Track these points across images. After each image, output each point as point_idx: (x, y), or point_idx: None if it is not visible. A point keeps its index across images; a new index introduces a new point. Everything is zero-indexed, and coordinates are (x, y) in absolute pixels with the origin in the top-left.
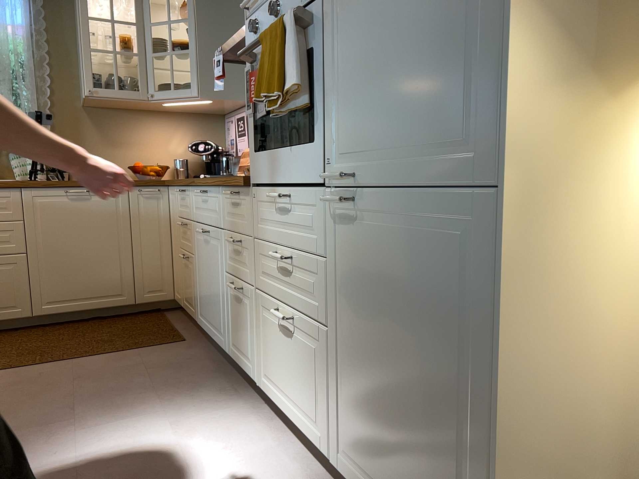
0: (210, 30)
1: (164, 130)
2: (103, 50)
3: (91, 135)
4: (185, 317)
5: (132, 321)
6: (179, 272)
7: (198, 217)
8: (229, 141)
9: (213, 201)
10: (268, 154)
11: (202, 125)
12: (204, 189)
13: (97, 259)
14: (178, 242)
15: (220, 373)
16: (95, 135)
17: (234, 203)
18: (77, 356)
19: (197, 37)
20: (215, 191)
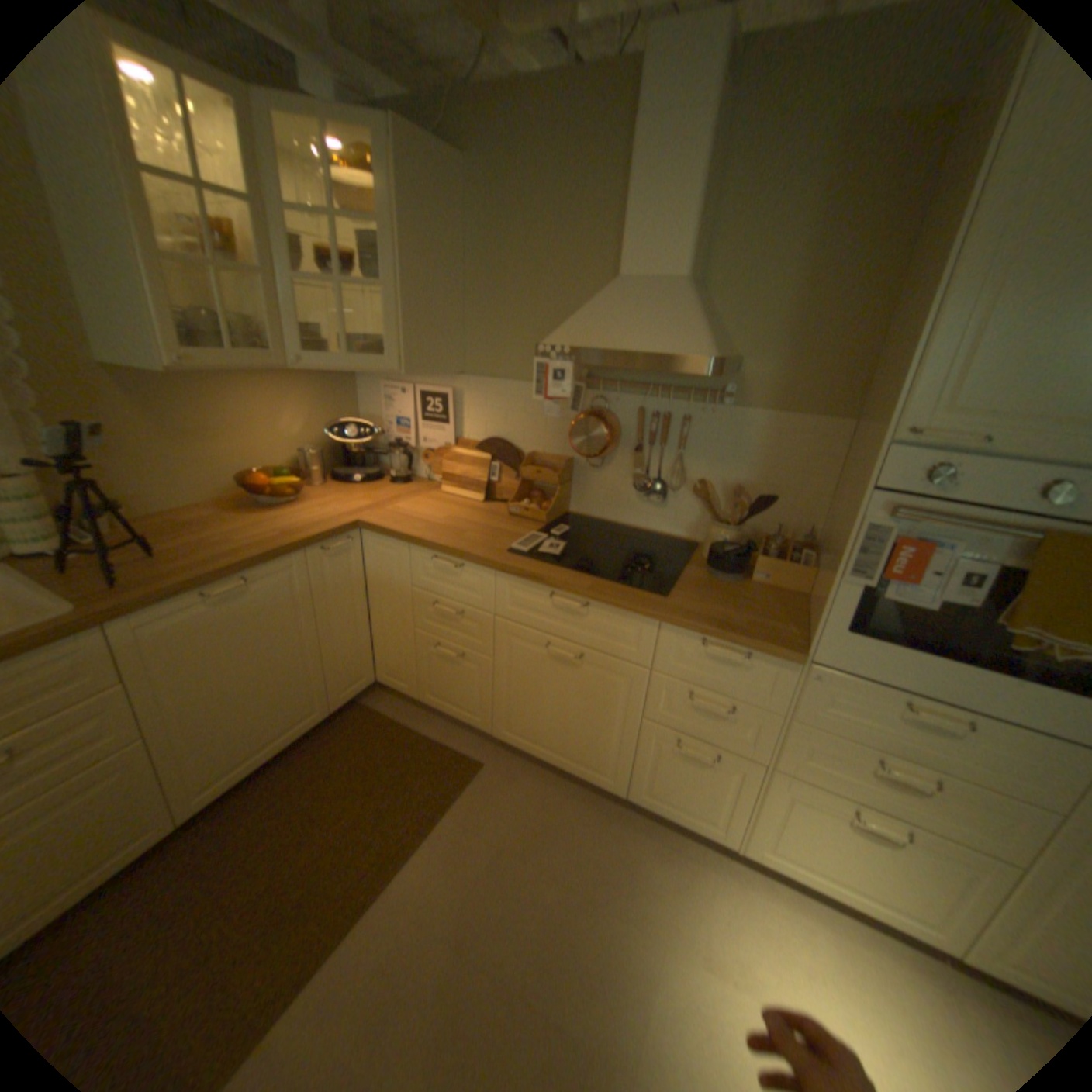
0: (415, 250)
1: (269, 400)
2: (187, 257)
3: (133, 425)
4: (410, 706)
5: (343, 745)
6: (412, 659)
7: (529, 620)
8: (394, 421)
9: (611, 622)
10: (906, 653)
11: (326, 385)
12: (569, 596)
13: (273, 683)
14: (409, 620)
15: (610, 819)
16: (141, 424)
17: (719, 656)
18: (378, 883)
19: (398, 262)
20: (628, 616)
